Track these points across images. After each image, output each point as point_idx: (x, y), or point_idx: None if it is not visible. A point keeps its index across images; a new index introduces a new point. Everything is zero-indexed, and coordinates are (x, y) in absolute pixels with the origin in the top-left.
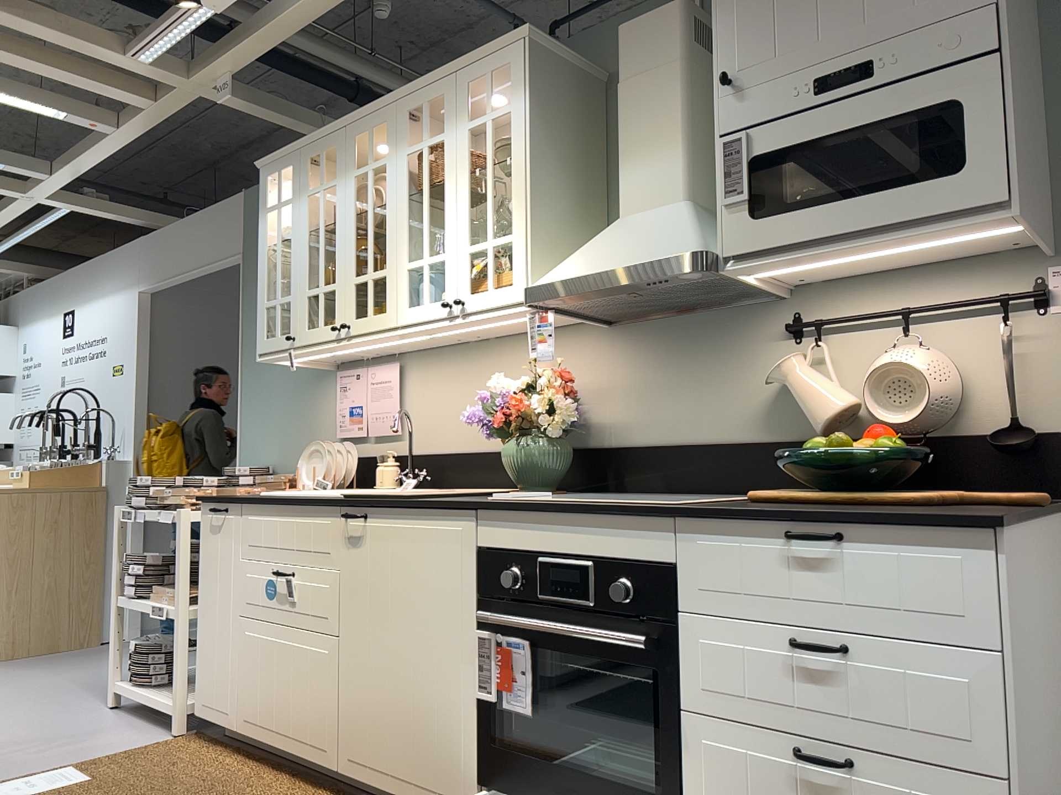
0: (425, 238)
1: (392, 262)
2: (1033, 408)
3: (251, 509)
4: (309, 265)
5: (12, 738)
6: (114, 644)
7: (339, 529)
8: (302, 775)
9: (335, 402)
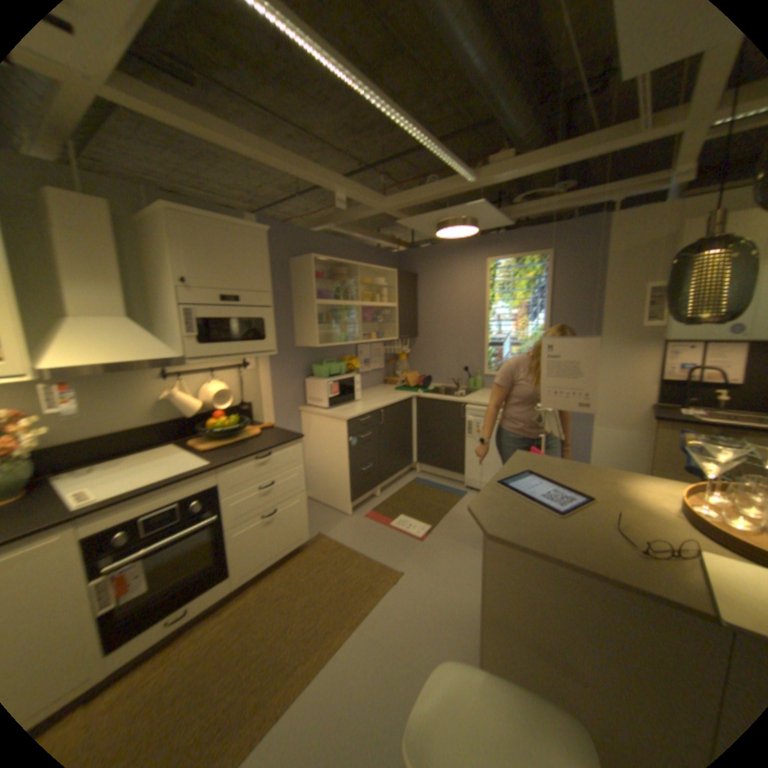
0: None
1: None
2: (243, 397)
3: None
4: None
5: None
6: None
7: None
8: None
9: None
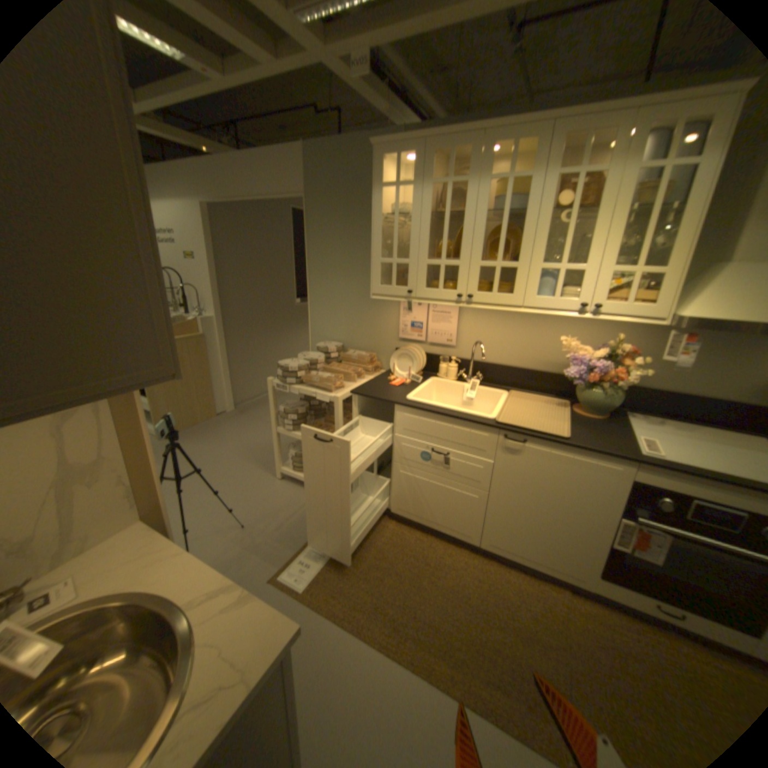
0: (567, 249)
1: (526, 260)
2: None
3: (406, 411)
4: (428, 240)
5: (248, 516)
6: (277, 451)
7: (498, 441)
8: (437, 535)
9: (396, 315)
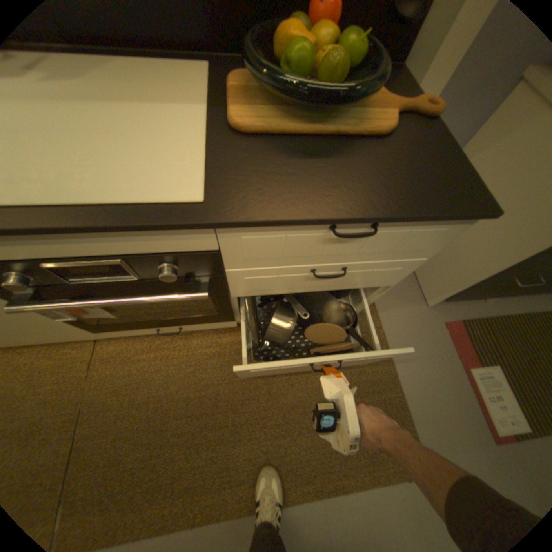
0: None
1: None
2: None
3: None
4: None
5: None
6: None
7: None
8: None
9: None
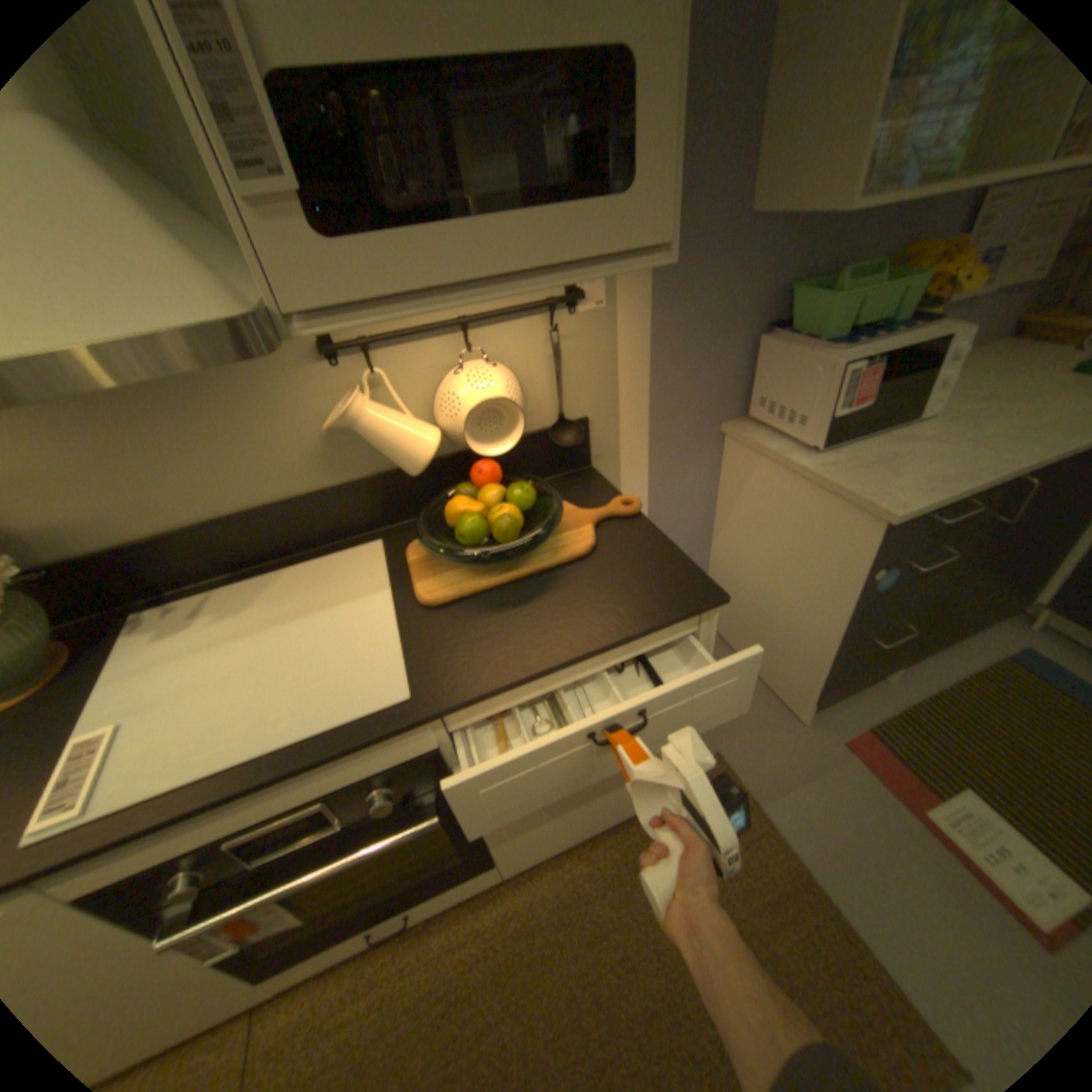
0: None
1: None
2: (569, 401)
3: None
4: None
5: None
6: None
7: None
8: None
9: None
